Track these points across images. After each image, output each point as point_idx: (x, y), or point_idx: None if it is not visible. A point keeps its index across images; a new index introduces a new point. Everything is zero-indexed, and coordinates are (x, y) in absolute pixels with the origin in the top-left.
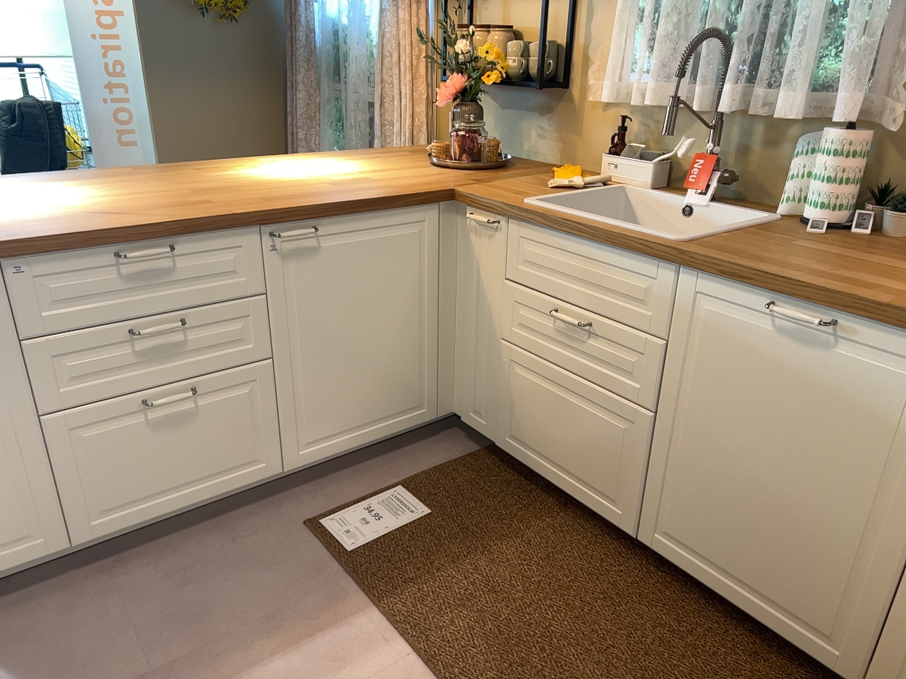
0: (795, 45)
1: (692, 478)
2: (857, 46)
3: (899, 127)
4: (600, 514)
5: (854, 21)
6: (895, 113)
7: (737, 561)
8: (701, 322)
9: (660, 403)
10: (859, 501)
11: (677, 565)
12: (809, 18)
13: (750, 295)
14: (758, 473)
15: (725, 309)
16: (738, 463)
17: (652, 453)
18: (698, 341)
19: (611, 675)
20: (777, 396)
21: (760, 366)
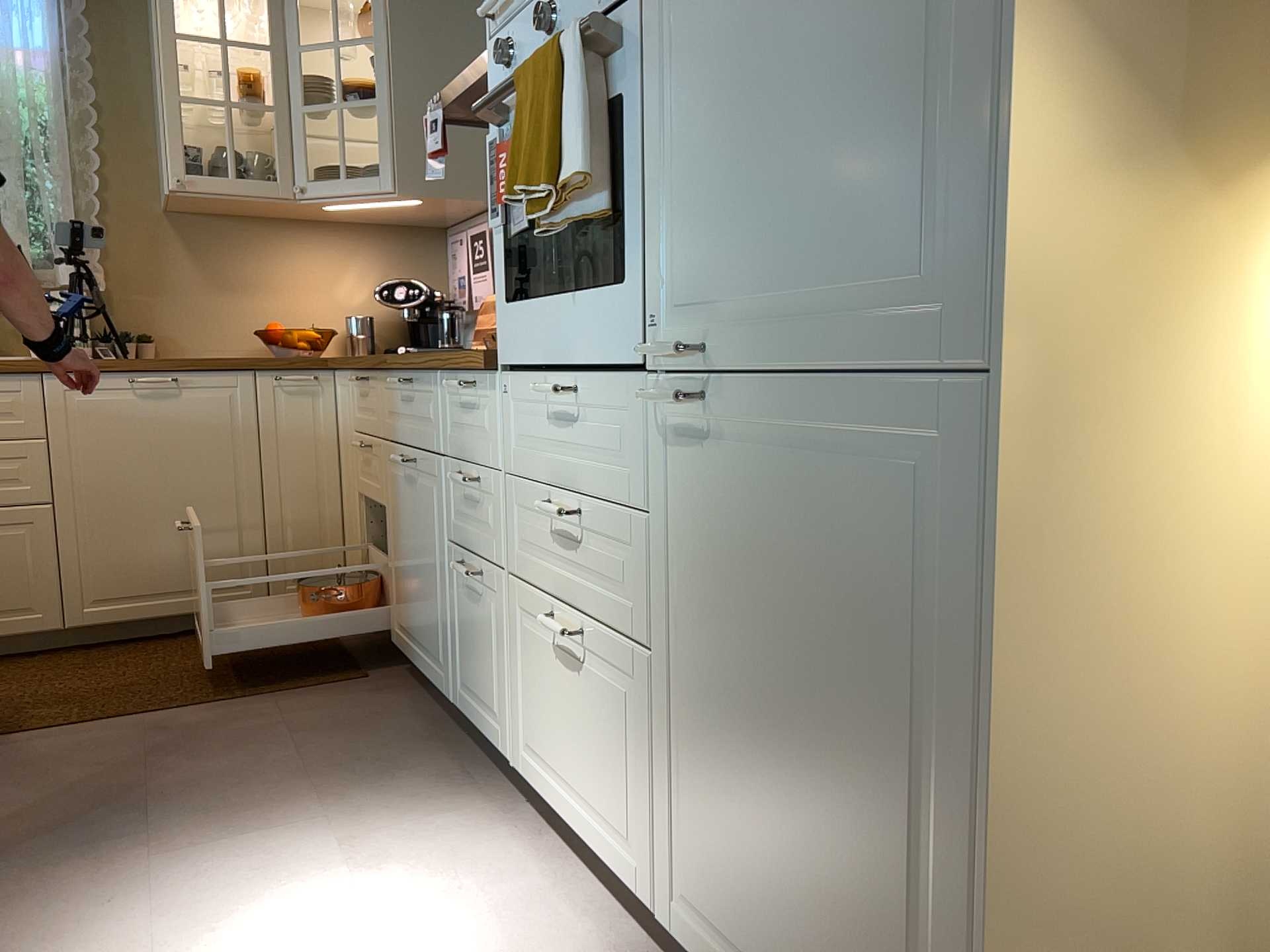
0: (10, 231)
1: (106, 538)
2: (50, 236)
3: (108, 287)
4: (15, 635)
5: (51, 217)
6: (102, 278)
7: (164, 579)
8: (76, 412)
9: (54, 494)
10: (227, 482)
11: (114, 623)
12: (3, 214)
13: (112, 379)
14: (158, 502)
15: (94, 395)
16: (141, 504)
17: (59, 541)
18: (78, 428)
19: (144, 677)
20: (154, 441)
21: (135, 426)
